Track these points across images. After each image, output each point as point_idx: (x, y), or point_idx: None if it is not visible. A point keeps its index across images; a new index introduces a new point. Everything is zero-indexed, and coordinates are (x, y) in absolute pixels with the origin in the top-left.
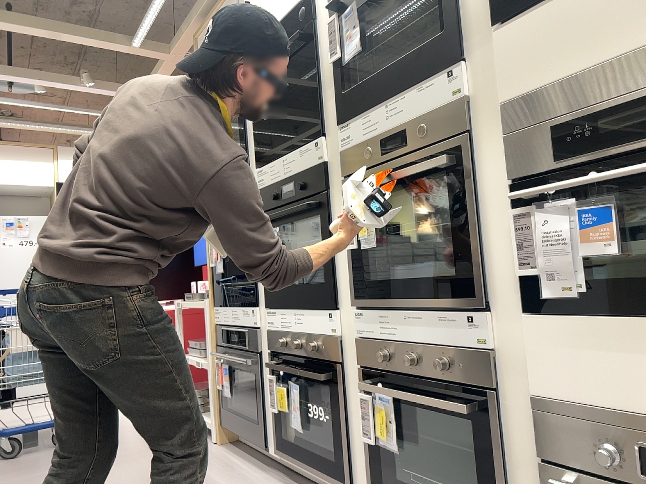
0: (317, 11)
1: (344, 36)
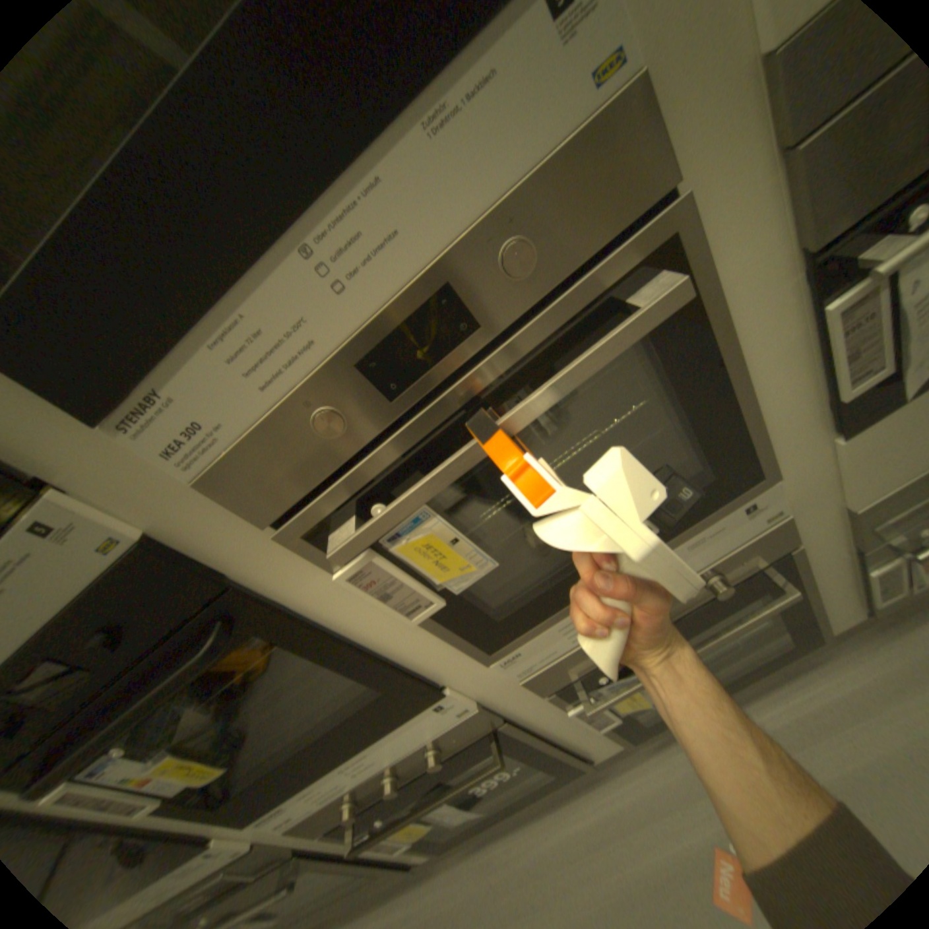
0: None
1: None
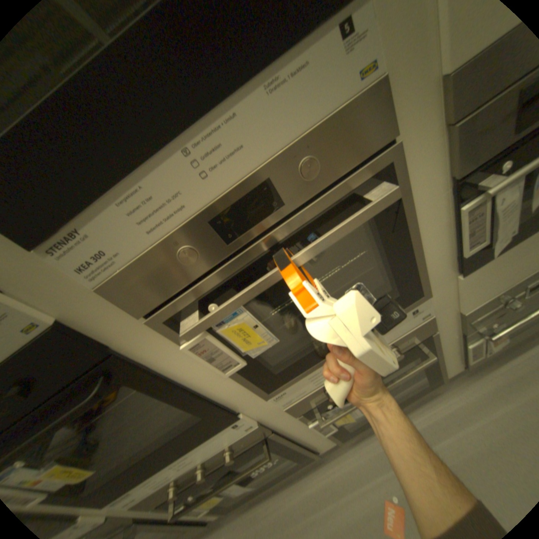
0: None
1: None
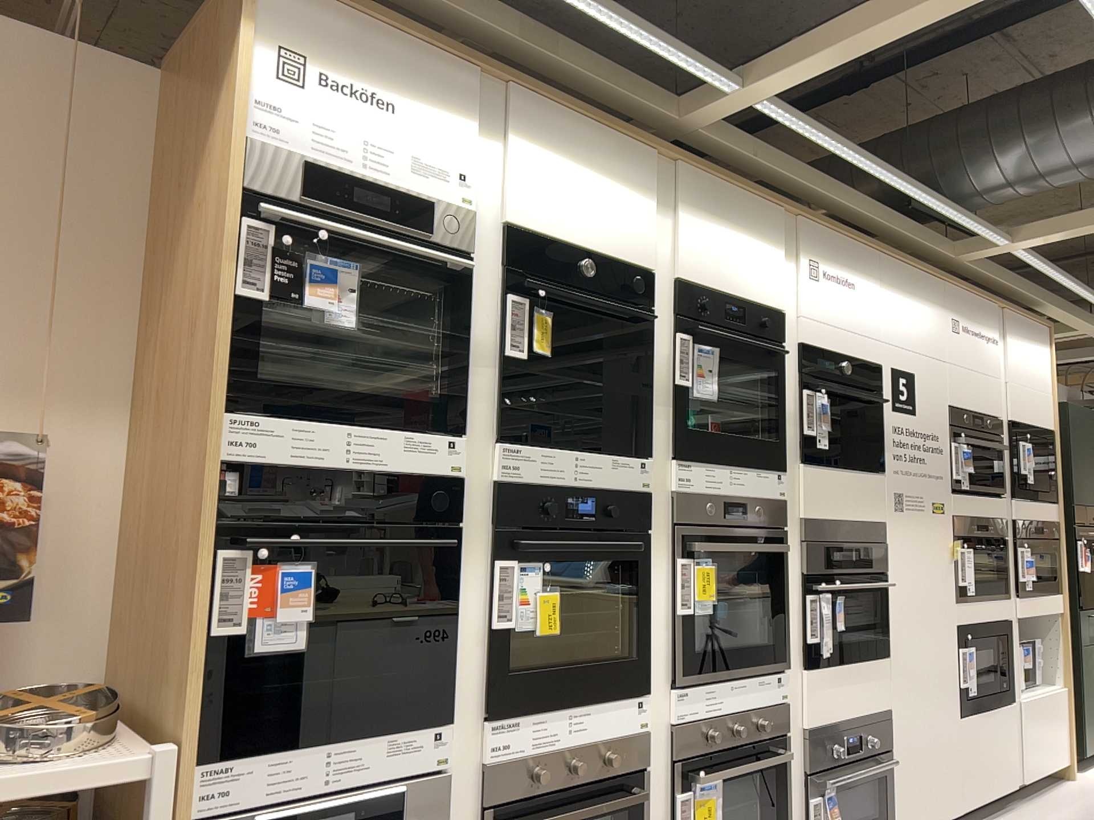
0: (649, 303)
1: (690, 370)
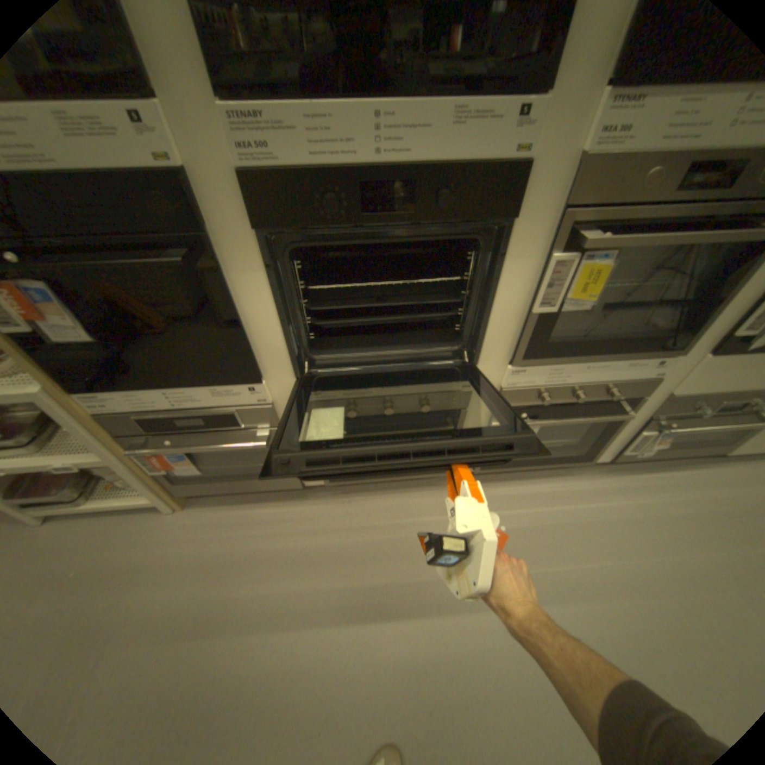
0: None
1: None
